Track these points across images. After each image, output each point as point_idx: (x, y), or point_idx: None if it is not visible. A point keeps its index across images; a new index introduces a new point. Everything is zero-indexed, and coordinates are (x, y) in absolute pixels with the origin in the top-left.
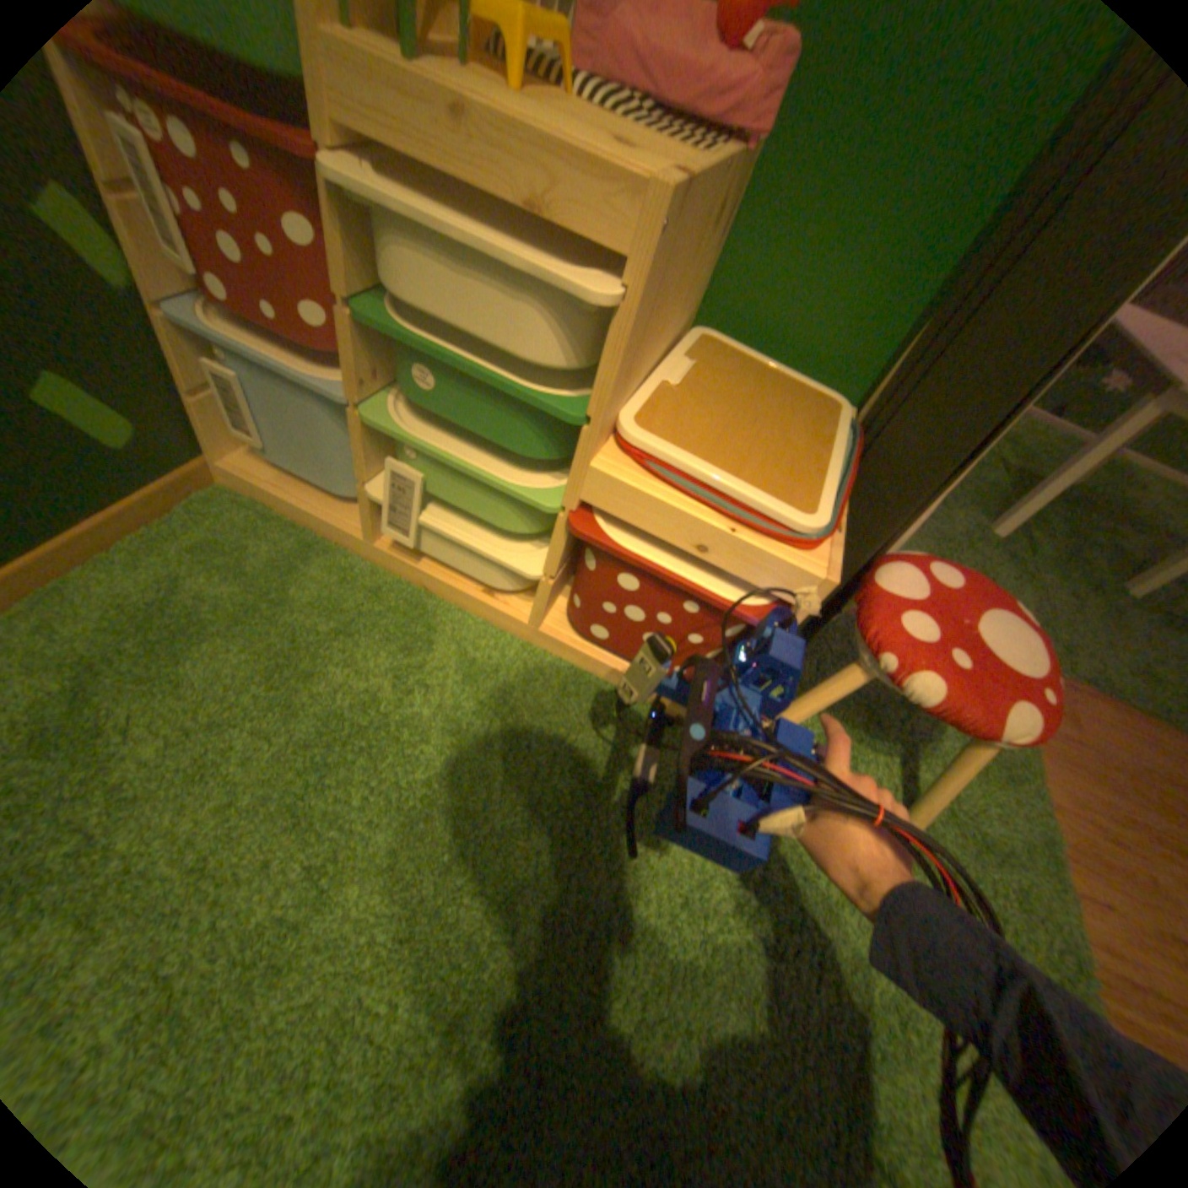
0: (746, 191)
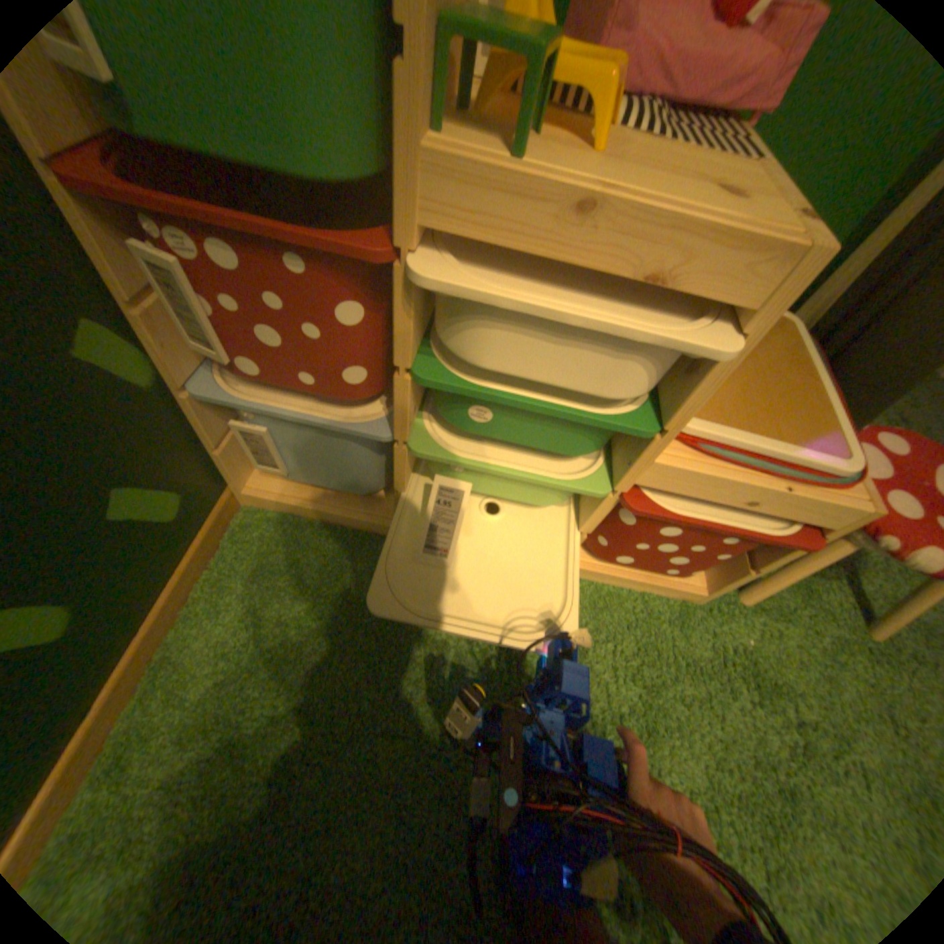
0: None
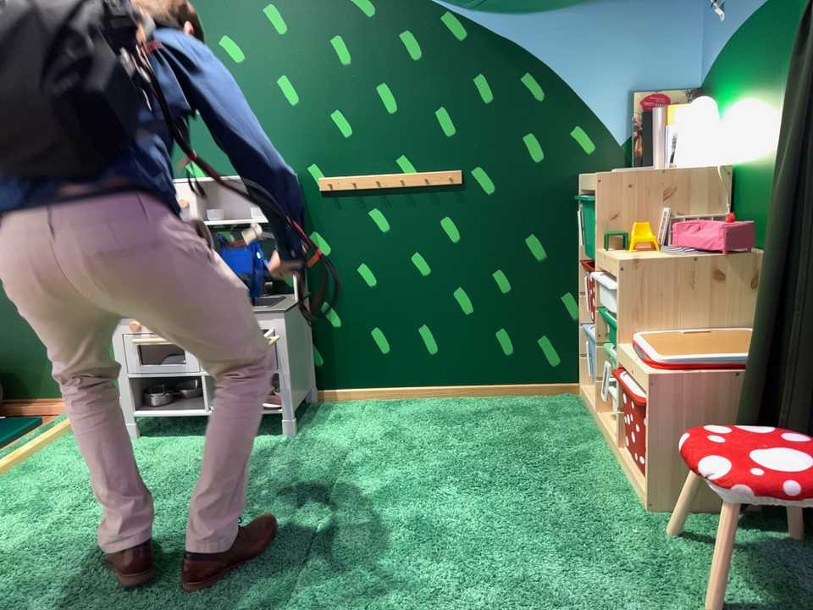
0: (753, 269)
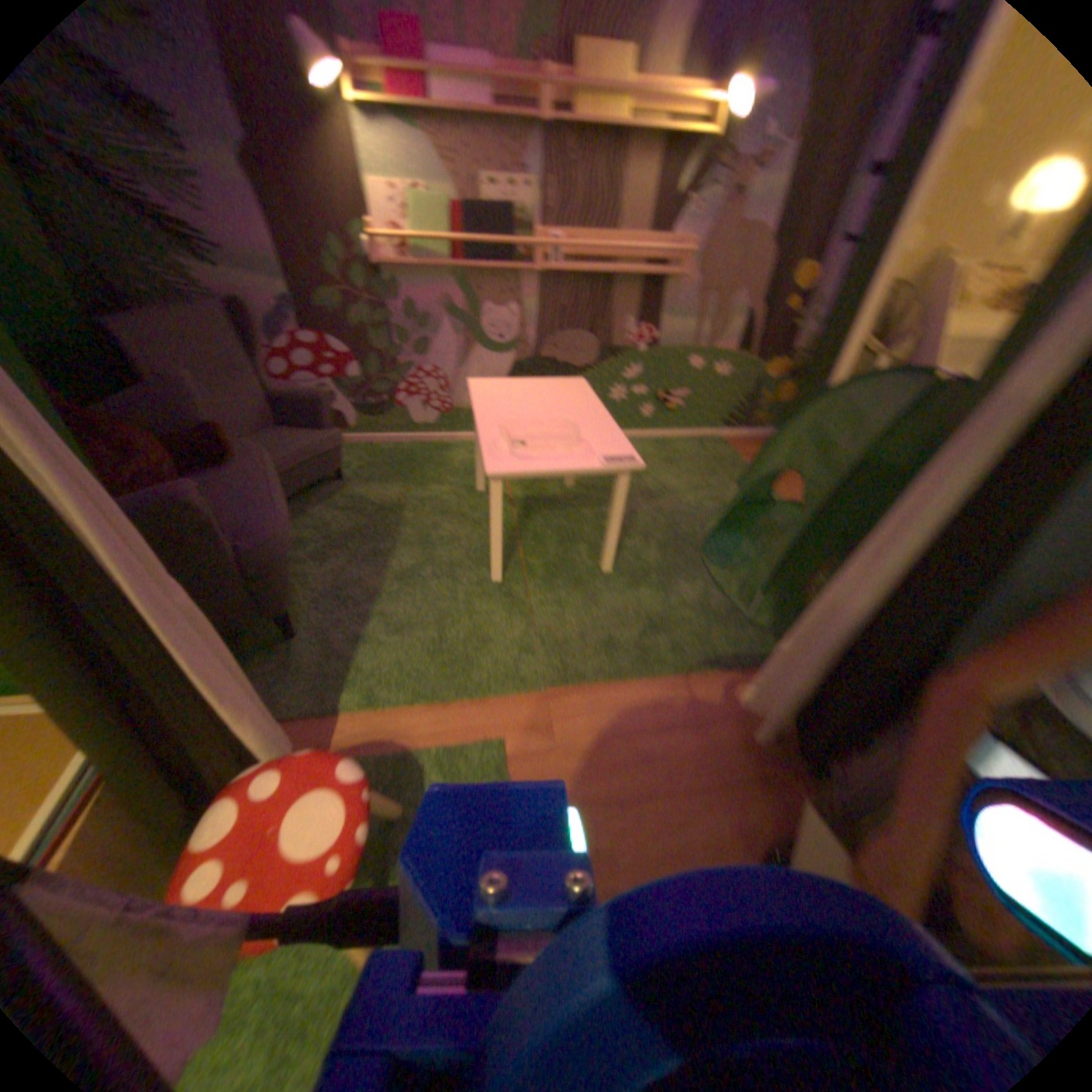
0: None
